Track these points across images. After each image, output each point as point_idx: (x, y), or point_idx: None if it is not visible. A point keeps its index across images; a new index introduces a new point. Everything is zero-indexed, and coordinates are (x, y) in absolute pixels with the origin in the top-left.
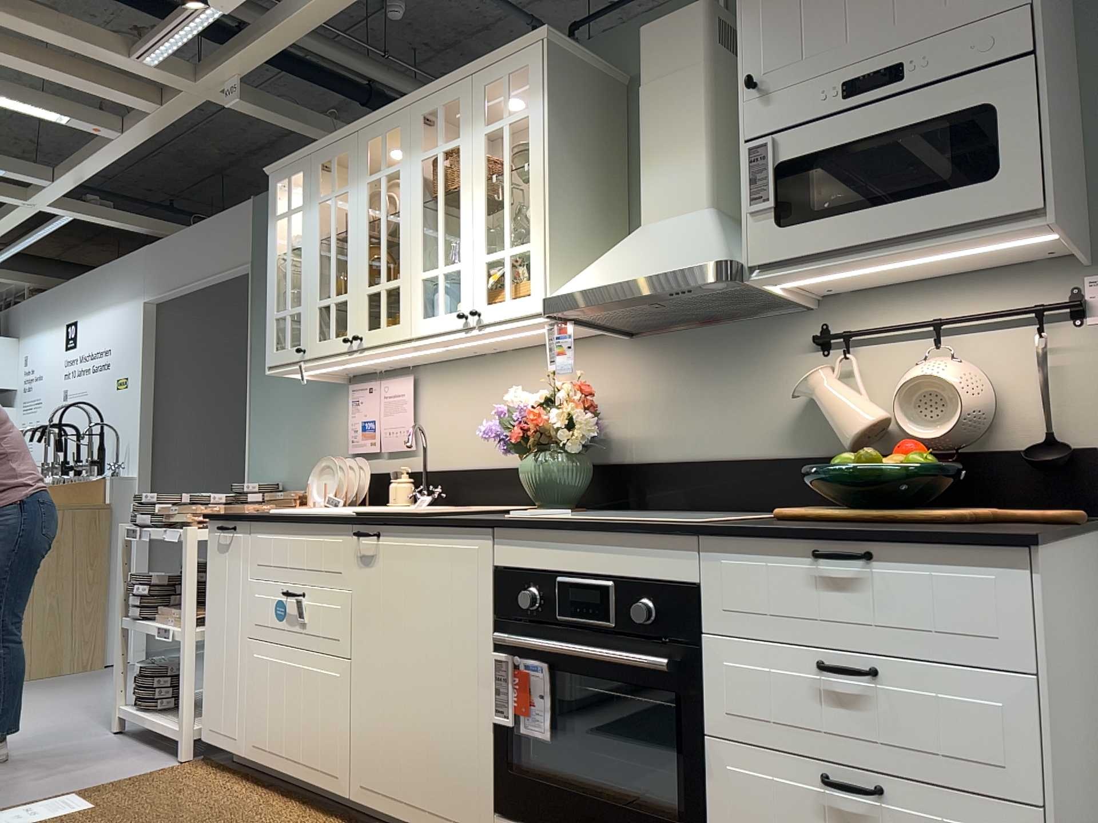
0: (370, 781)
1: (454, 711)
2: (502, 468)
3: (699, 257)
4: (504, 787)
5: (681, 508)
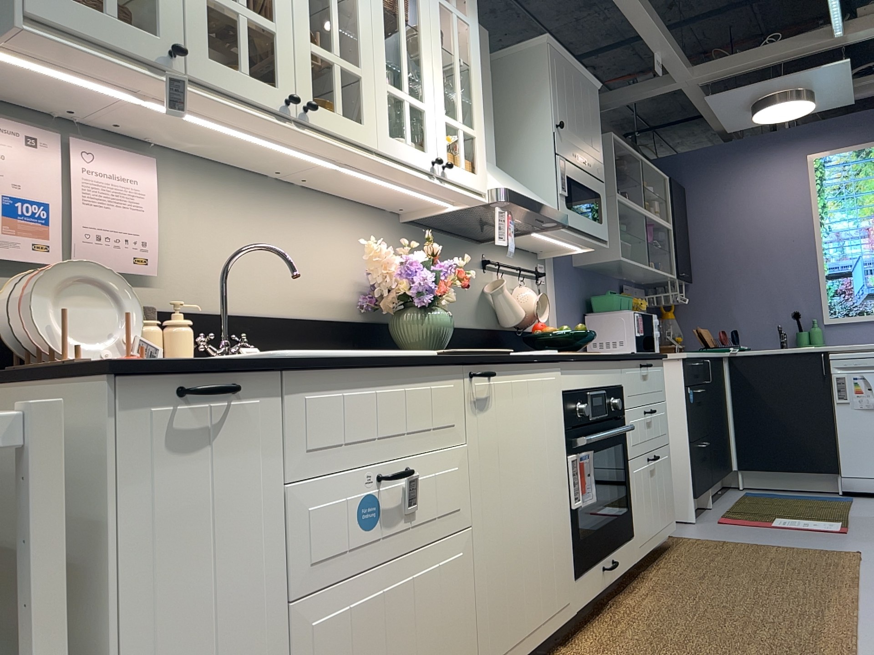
0: (500, 646)
1: (553, 517)
2: (299, 319)
3: (552, 206)
4: (578, 553)
5: None
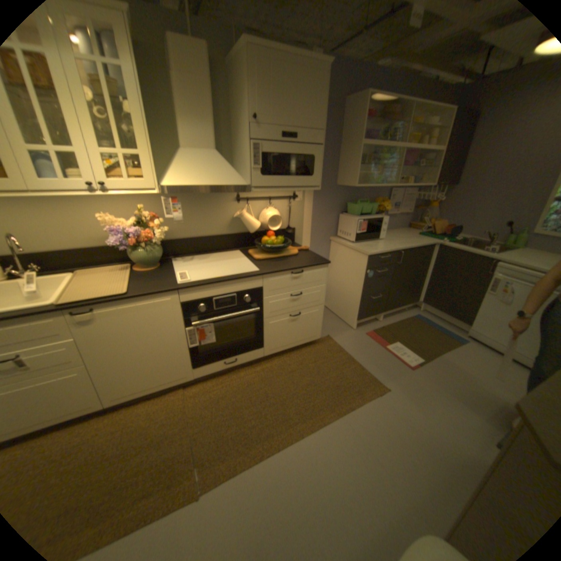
0: (119, 395)
1: (167, 353)
2: (84, 249)
3: (236, 181)
4: (196, 361)
5: (192, 254)
